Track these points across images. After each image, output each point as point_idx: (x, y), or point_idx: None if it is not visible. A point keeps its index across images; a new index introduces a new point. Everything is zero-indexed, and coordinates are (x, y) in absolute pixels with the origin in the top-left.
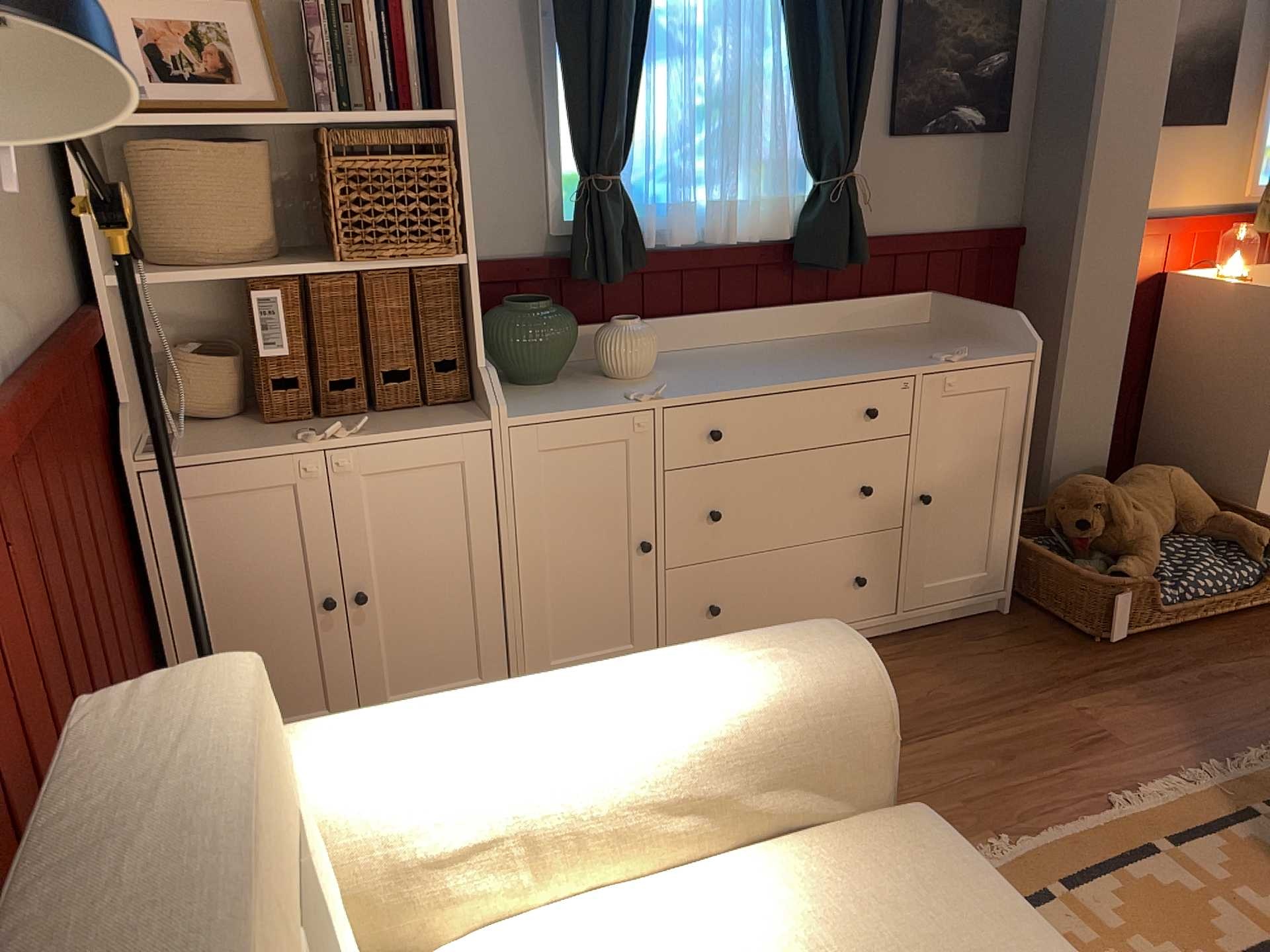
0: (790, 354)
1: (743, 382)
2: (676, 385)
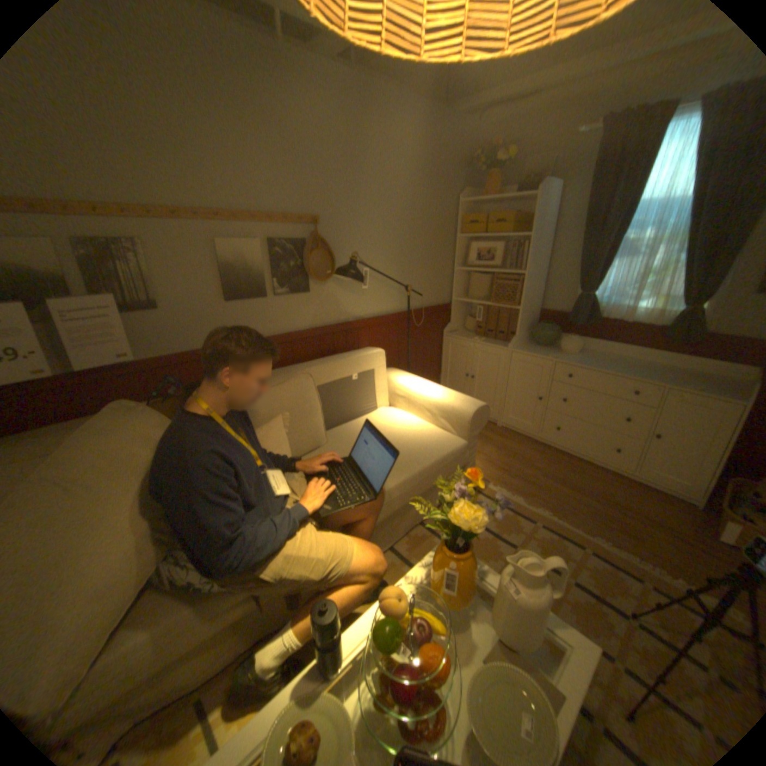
0: (640, 366)
1: (592, 365)
2: (572, 359)
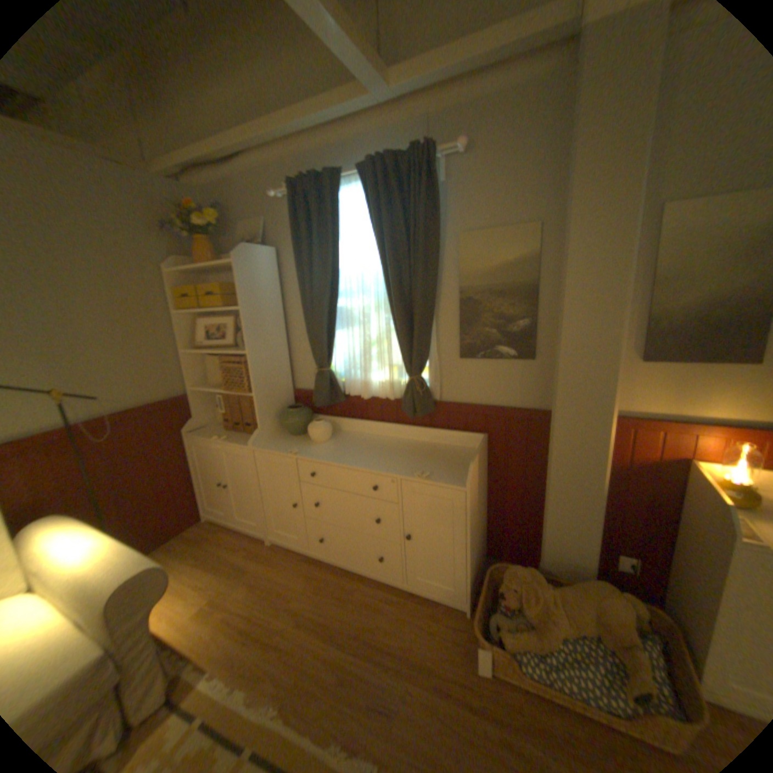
0: (387, 447)
1: (333, 456)
2: (317, 450)
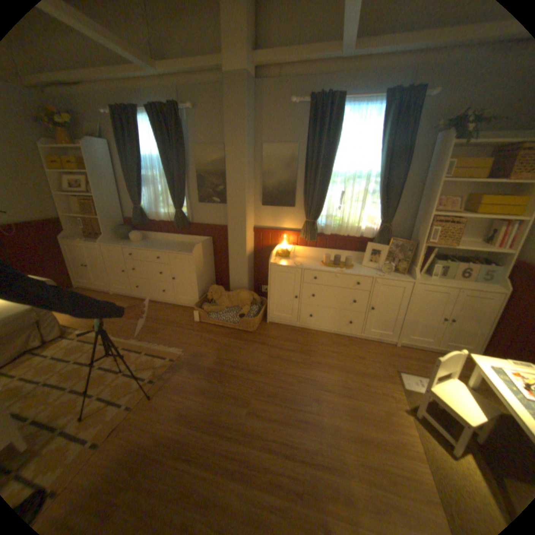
0: (167, 244)
1: (140, 247)
2: (132, 245)
